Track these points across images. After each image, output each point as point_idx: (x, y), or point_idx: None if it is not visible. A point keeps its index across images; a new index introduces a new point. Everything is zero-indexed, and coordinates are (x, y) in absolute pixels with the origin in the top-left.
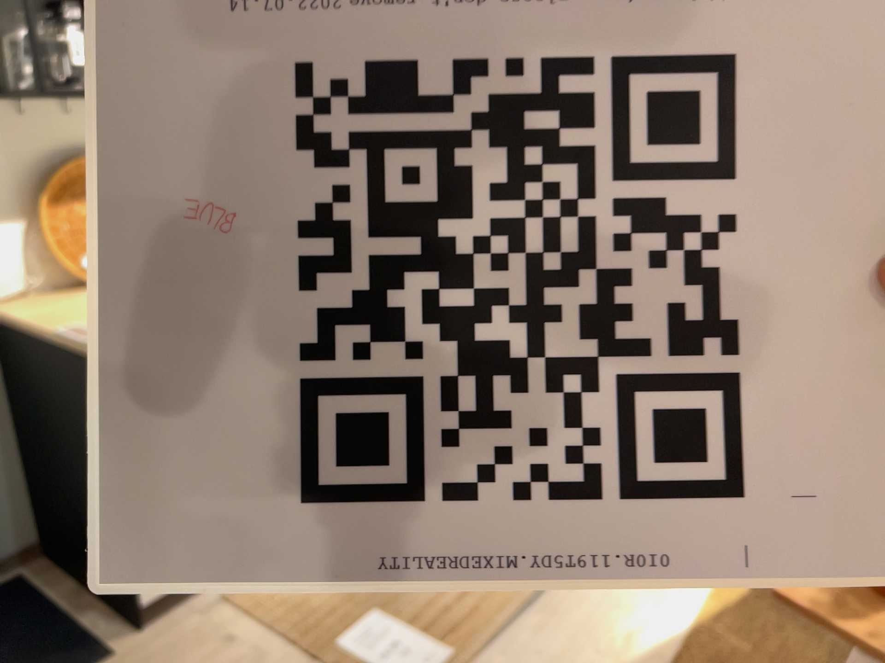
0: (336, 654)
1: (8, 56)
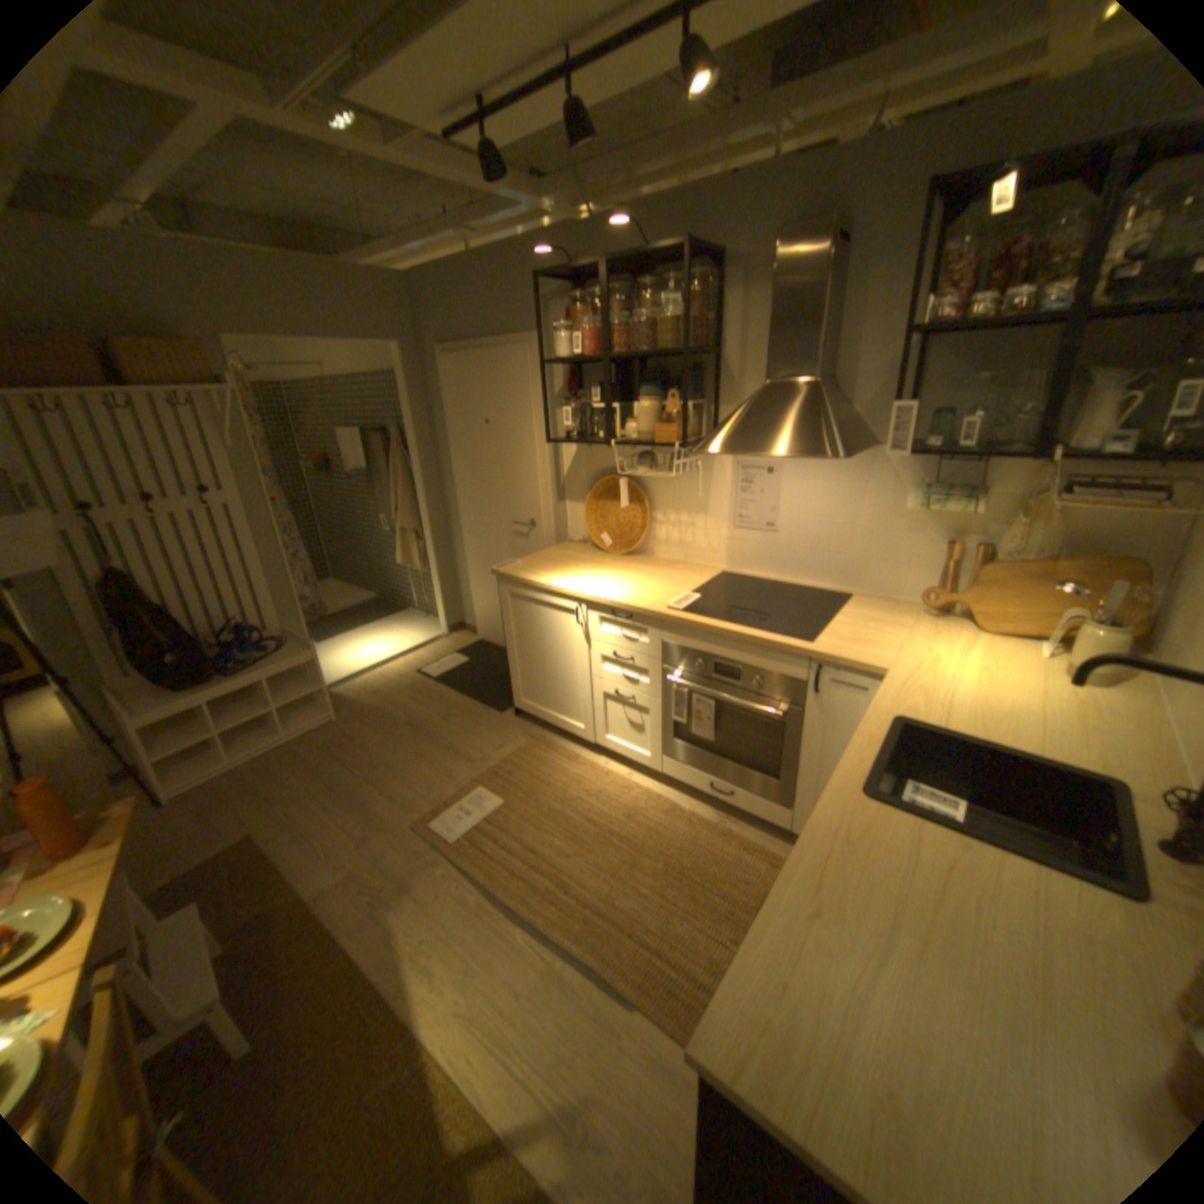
0: (472, 788)
1: (592, 416)
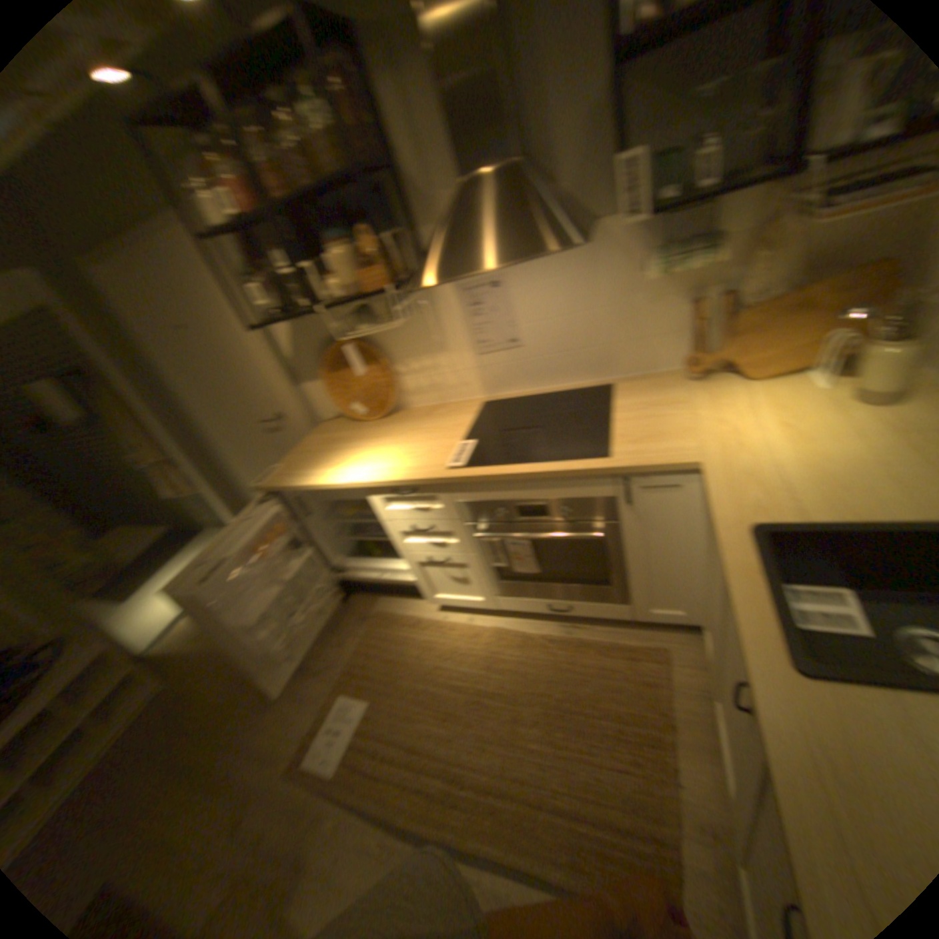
0: (325, 707)
1: (281, 284)
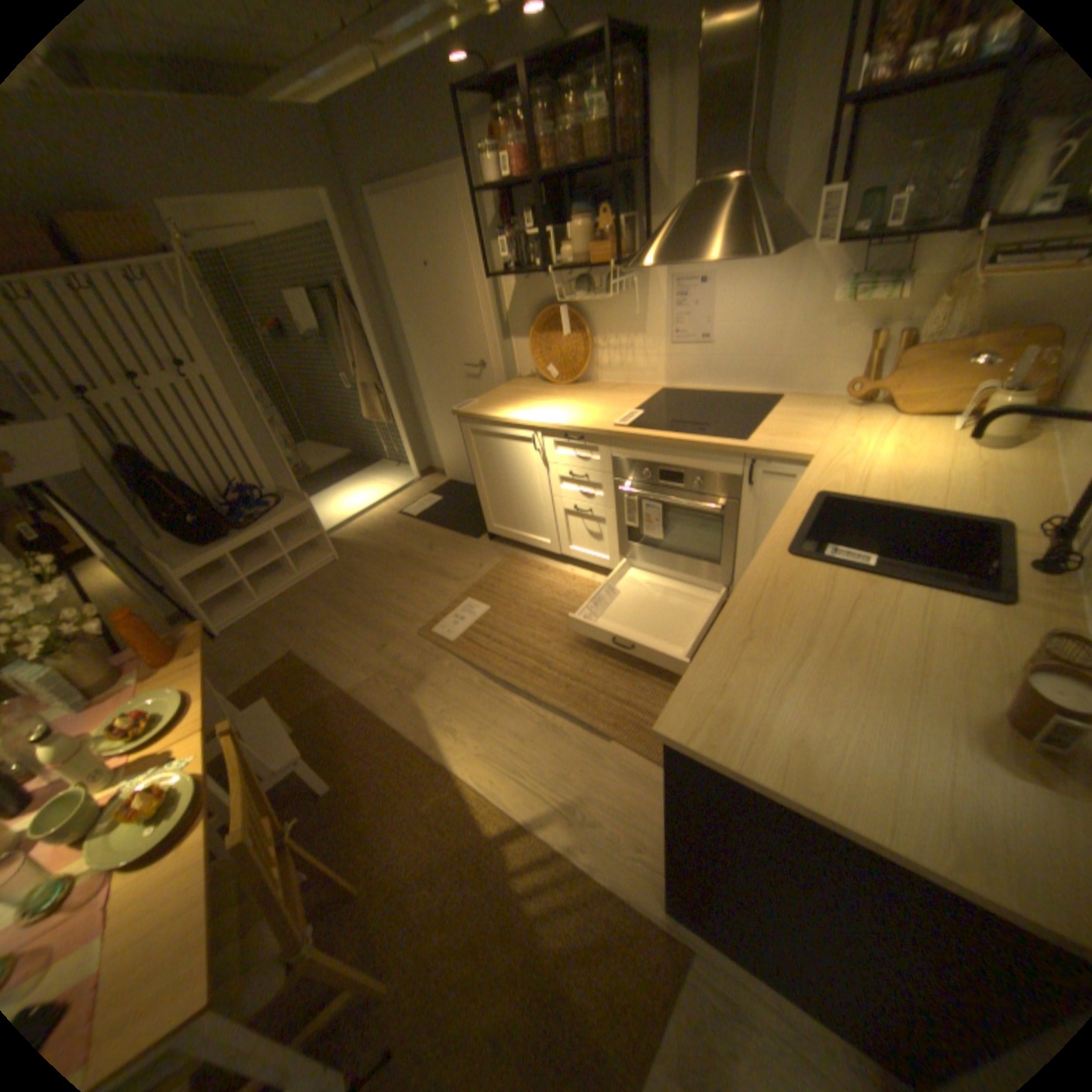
0: (462, 600)
1: (527, 245)
